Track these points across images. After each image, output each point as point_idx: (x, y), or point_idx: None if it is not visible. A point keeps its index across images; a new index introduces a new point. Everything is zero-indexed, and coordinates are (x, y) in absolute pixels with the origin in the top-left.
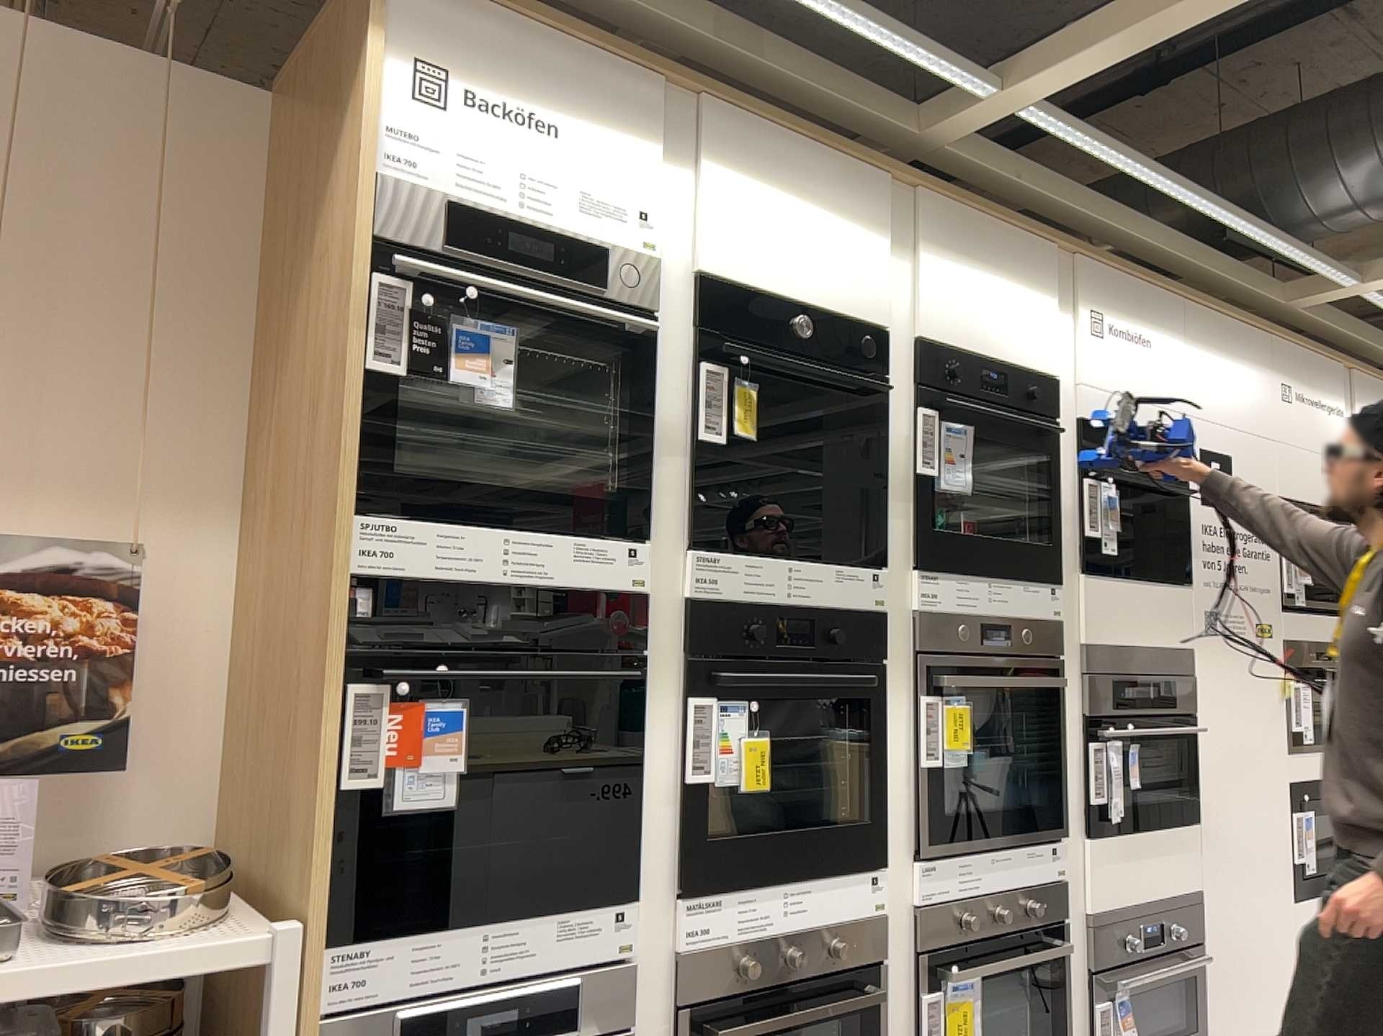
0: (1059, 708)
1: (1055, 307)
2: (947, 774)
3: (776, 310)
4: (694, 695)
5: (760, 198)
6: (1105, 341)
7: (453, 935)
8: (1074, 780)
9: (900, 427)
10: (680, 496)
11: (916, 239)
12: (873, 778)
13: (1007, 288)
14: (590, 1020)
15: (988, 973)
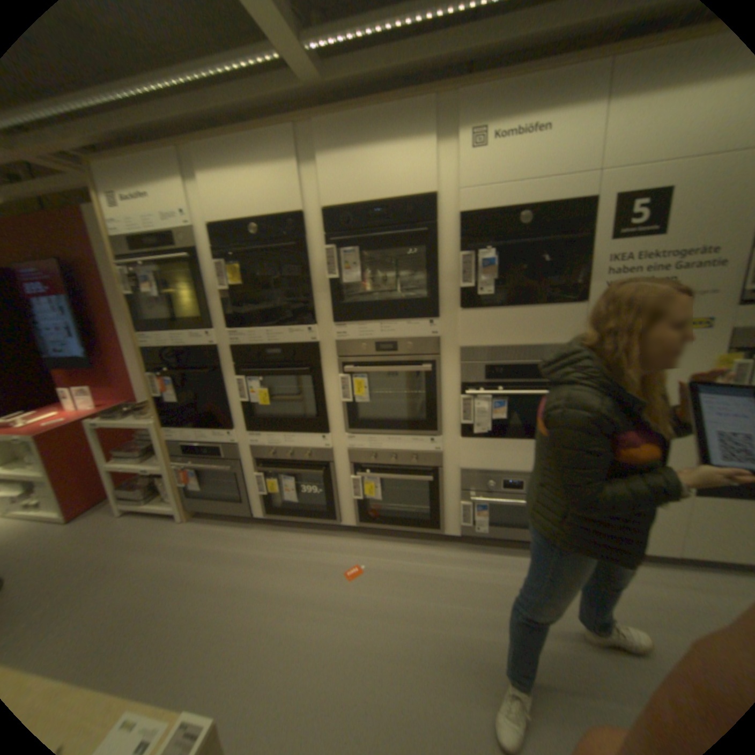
0: (436, 380)
1: (432, 141)
2: (371, 403)
3: (240, 226)
4: (234, 377)
5: (219, 177)
6: (489, 144)
7: (185, 432)
8: (452, 412)
9: (316, 258)
10: (218, 312)
11: (312, 151)
12: (317, 404)
13: (384, 149)
14: (225, 457)
15: (376, 478)
